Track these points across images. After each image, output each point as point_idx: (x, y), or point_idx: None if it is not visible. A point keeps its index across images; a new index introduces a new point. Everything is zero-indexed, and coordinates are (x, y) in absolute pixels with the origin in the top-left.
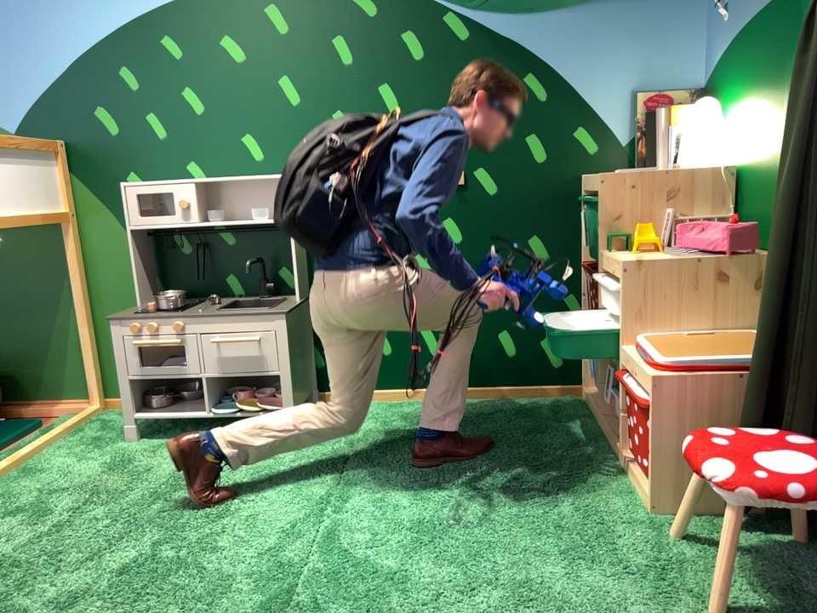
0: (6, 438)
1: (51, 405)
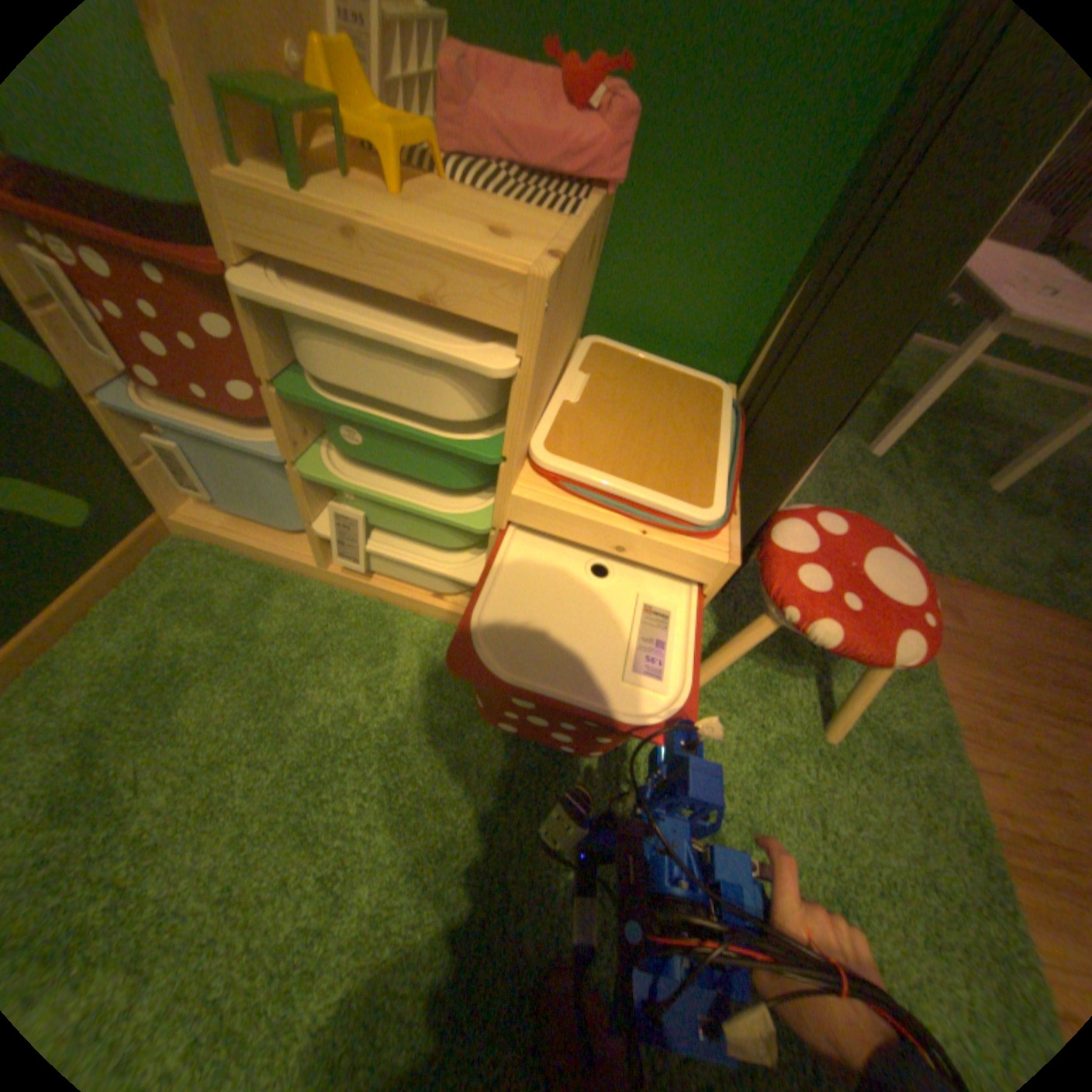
0: None
1: None
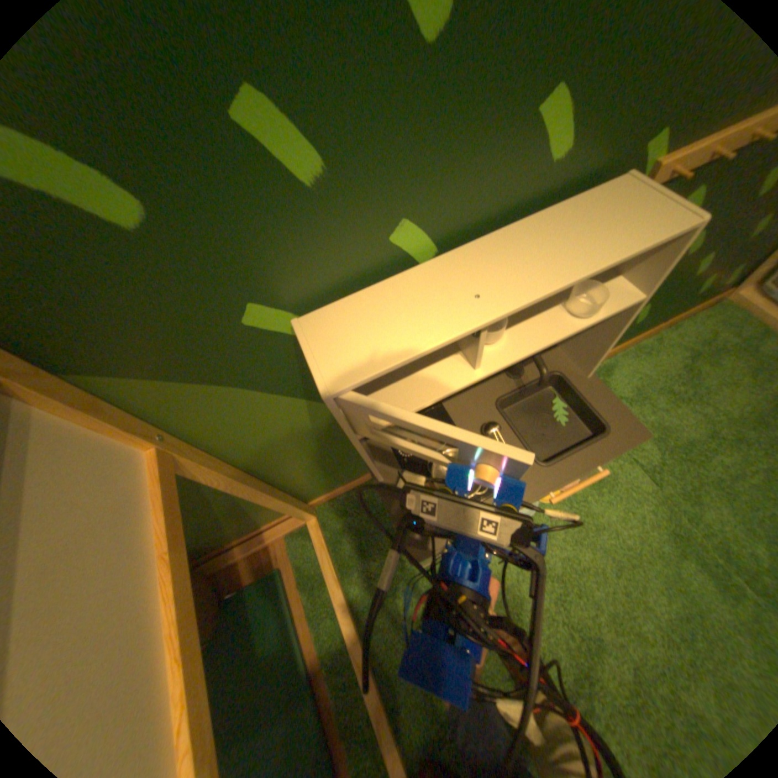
0: (285, 624)
1: (254, 536)
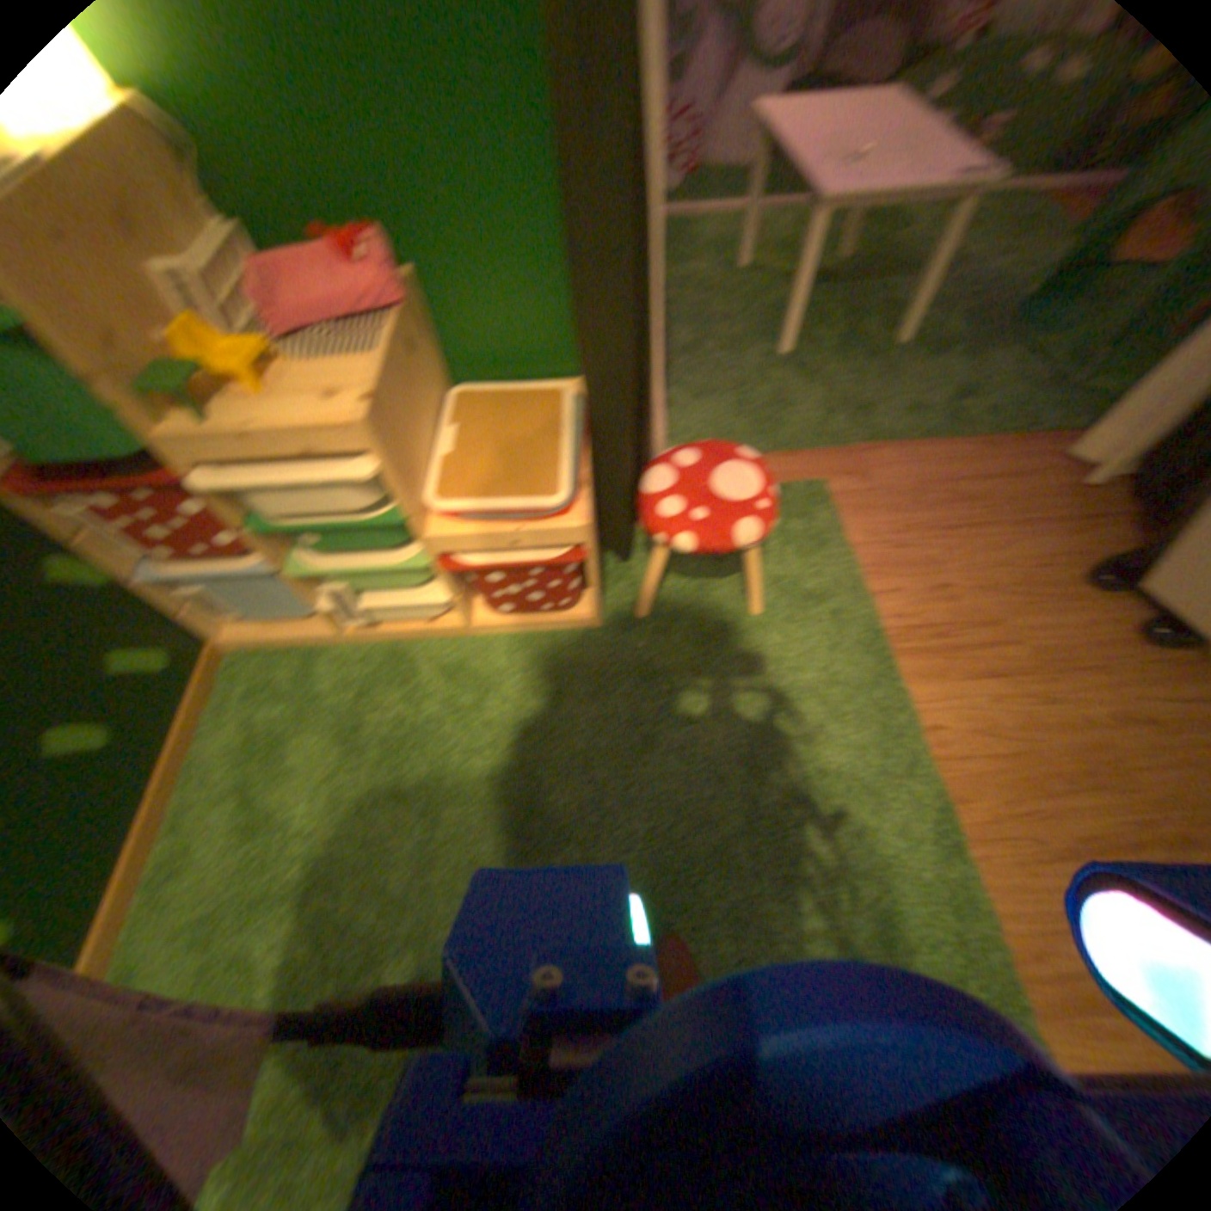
0: None
1: None
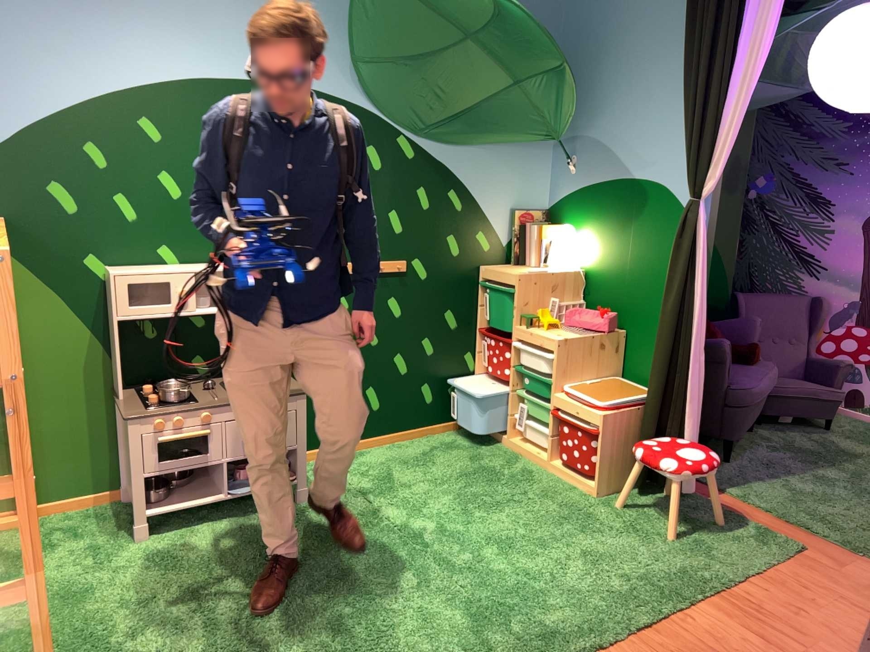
0: None
1: None
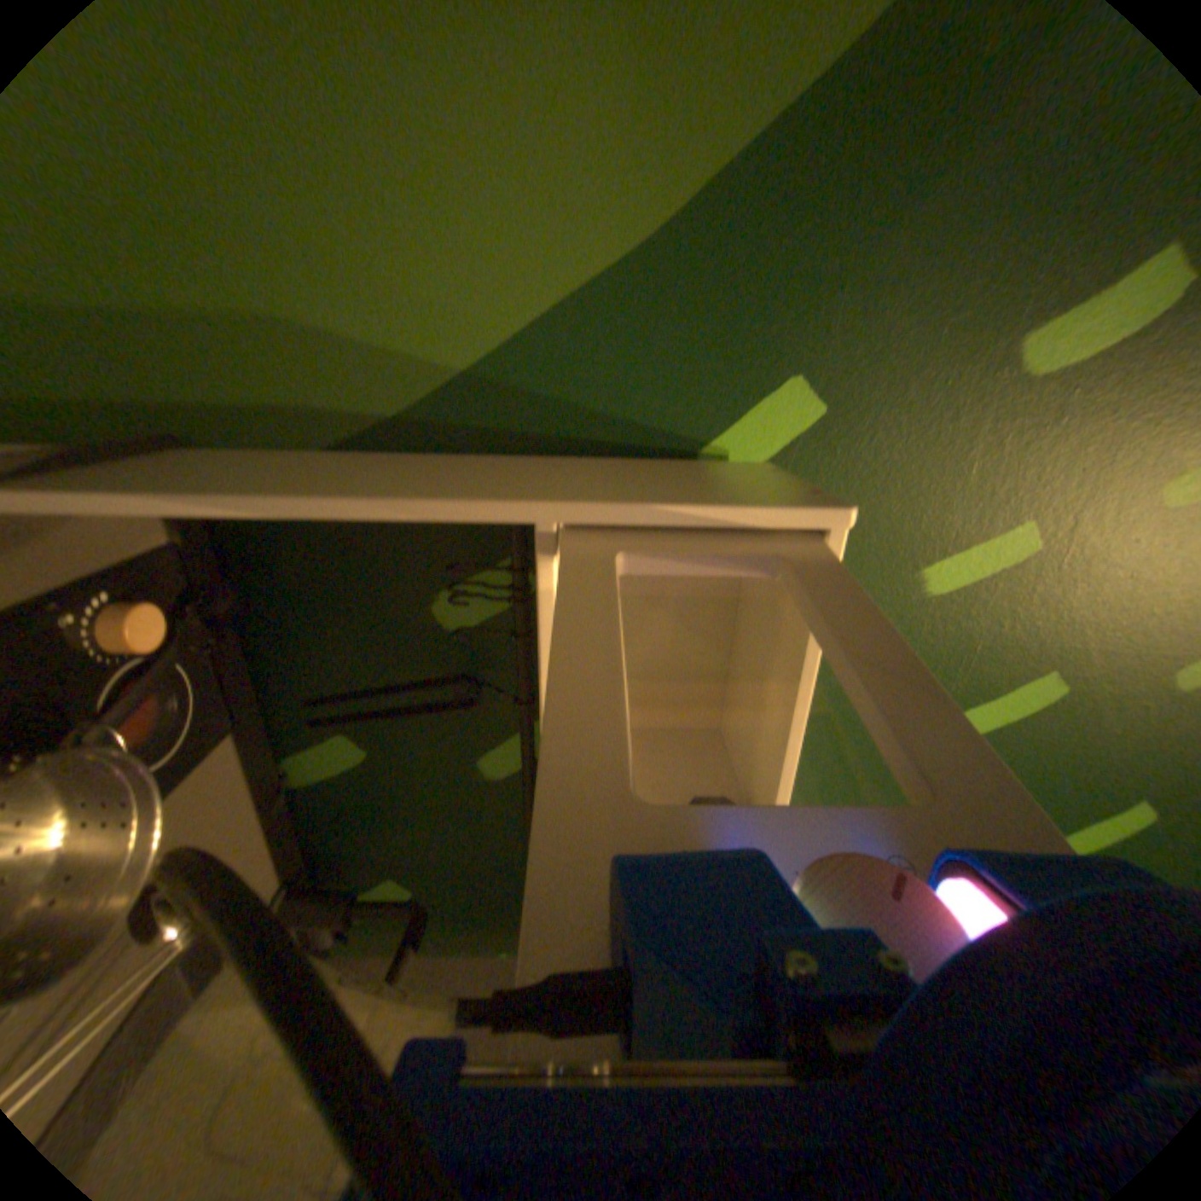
0: None
1: None
